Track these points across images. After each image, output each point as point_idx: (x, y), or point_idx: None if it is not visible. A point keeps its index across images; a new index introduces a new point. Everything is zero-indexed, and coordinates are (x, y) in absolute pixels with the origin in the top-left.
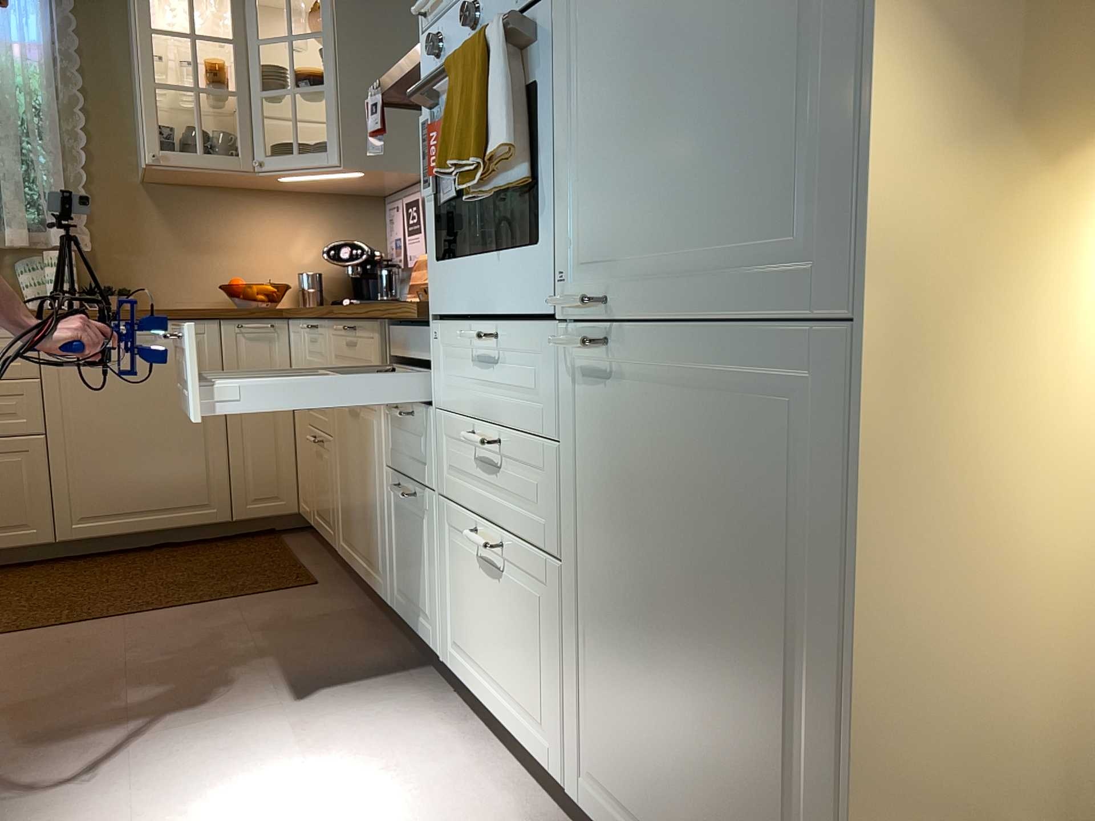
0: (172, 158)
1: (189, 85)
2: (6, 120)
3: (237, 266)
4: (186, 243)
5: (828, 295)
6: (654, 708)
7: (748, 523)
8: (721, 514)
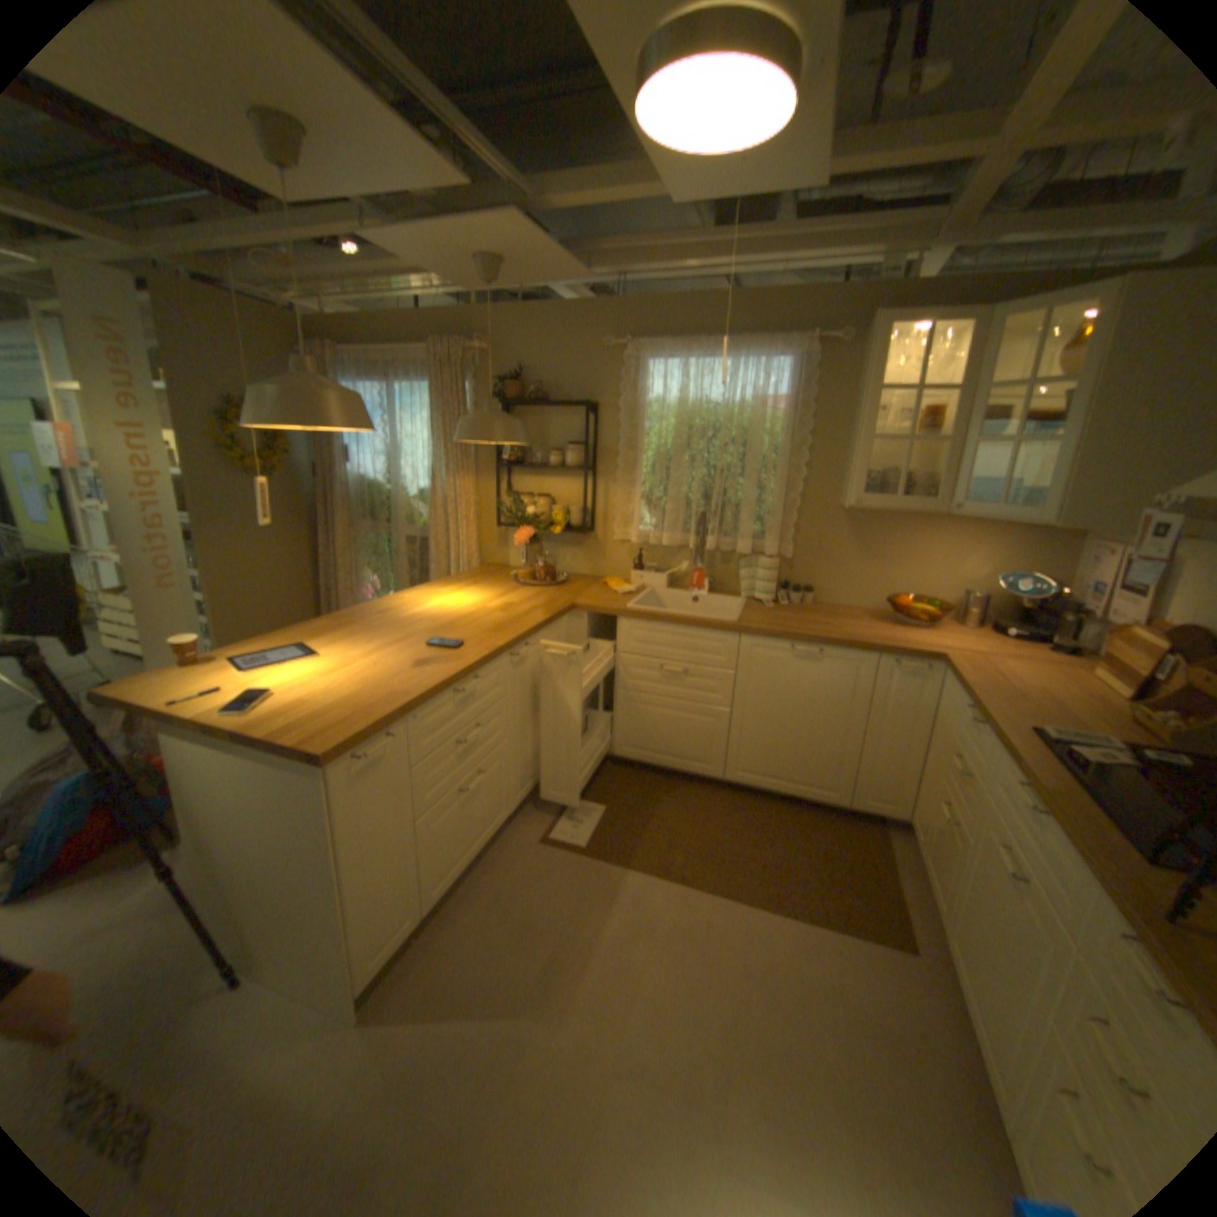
0: (872, 501)
1: (904, 434)
2: (752, 462)
3: (906, 578)
4: (866, 555)
5: None
6: None
7: None
8: None
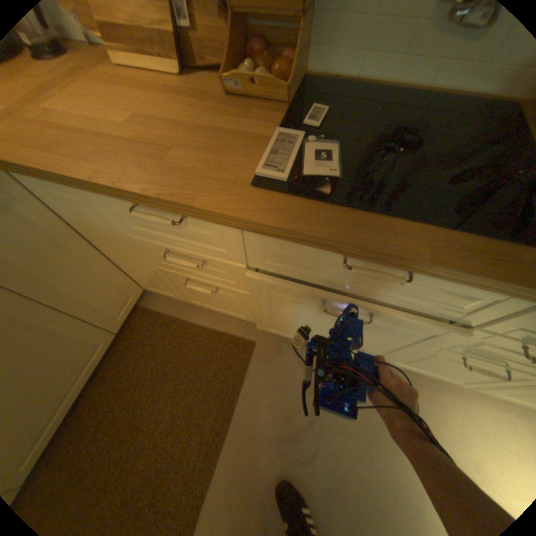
0: None
1: None
2: None
3: None
4: None
5: None
6: None
7: None
8: None
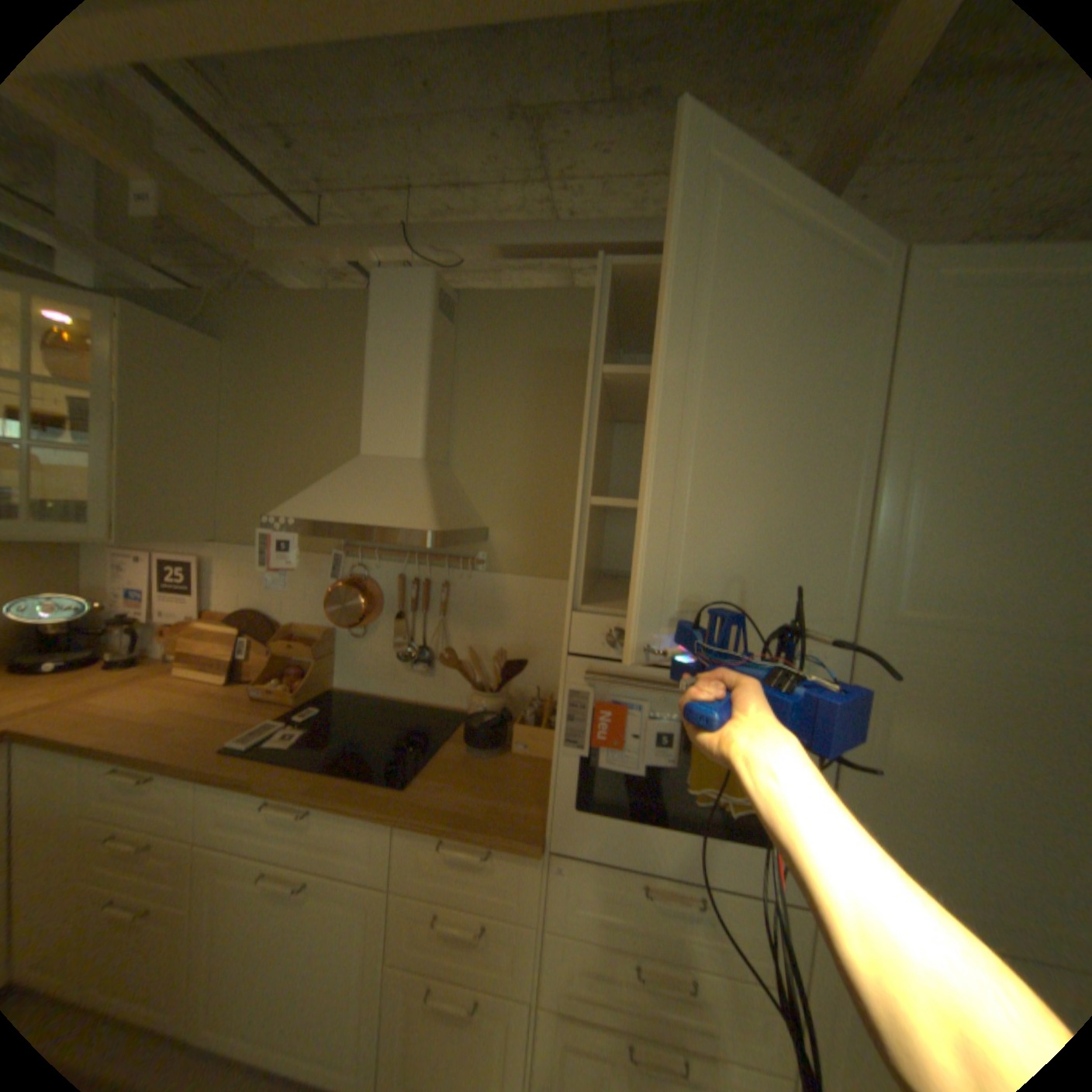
0: None
1: None
2: None
3: None
4: None
5: None
6: None
7: None
8: None
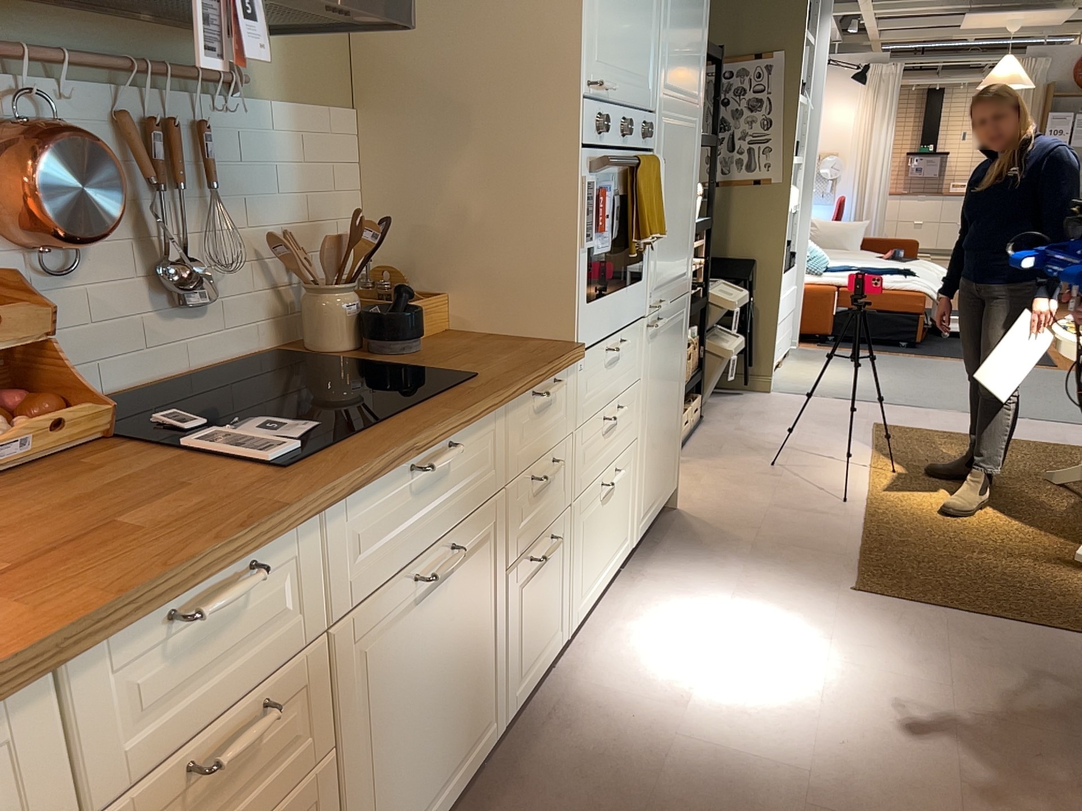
0: None
1: None
2: None
3: None
4: None
5: (686, 286)
6: (657, 449)
7: (674, 357)
8: (671, 360)
